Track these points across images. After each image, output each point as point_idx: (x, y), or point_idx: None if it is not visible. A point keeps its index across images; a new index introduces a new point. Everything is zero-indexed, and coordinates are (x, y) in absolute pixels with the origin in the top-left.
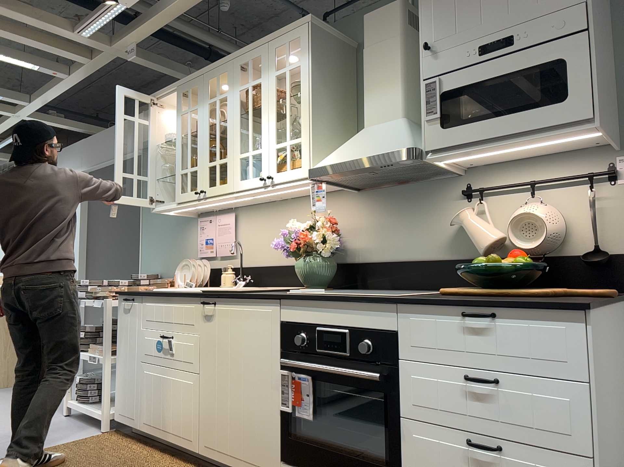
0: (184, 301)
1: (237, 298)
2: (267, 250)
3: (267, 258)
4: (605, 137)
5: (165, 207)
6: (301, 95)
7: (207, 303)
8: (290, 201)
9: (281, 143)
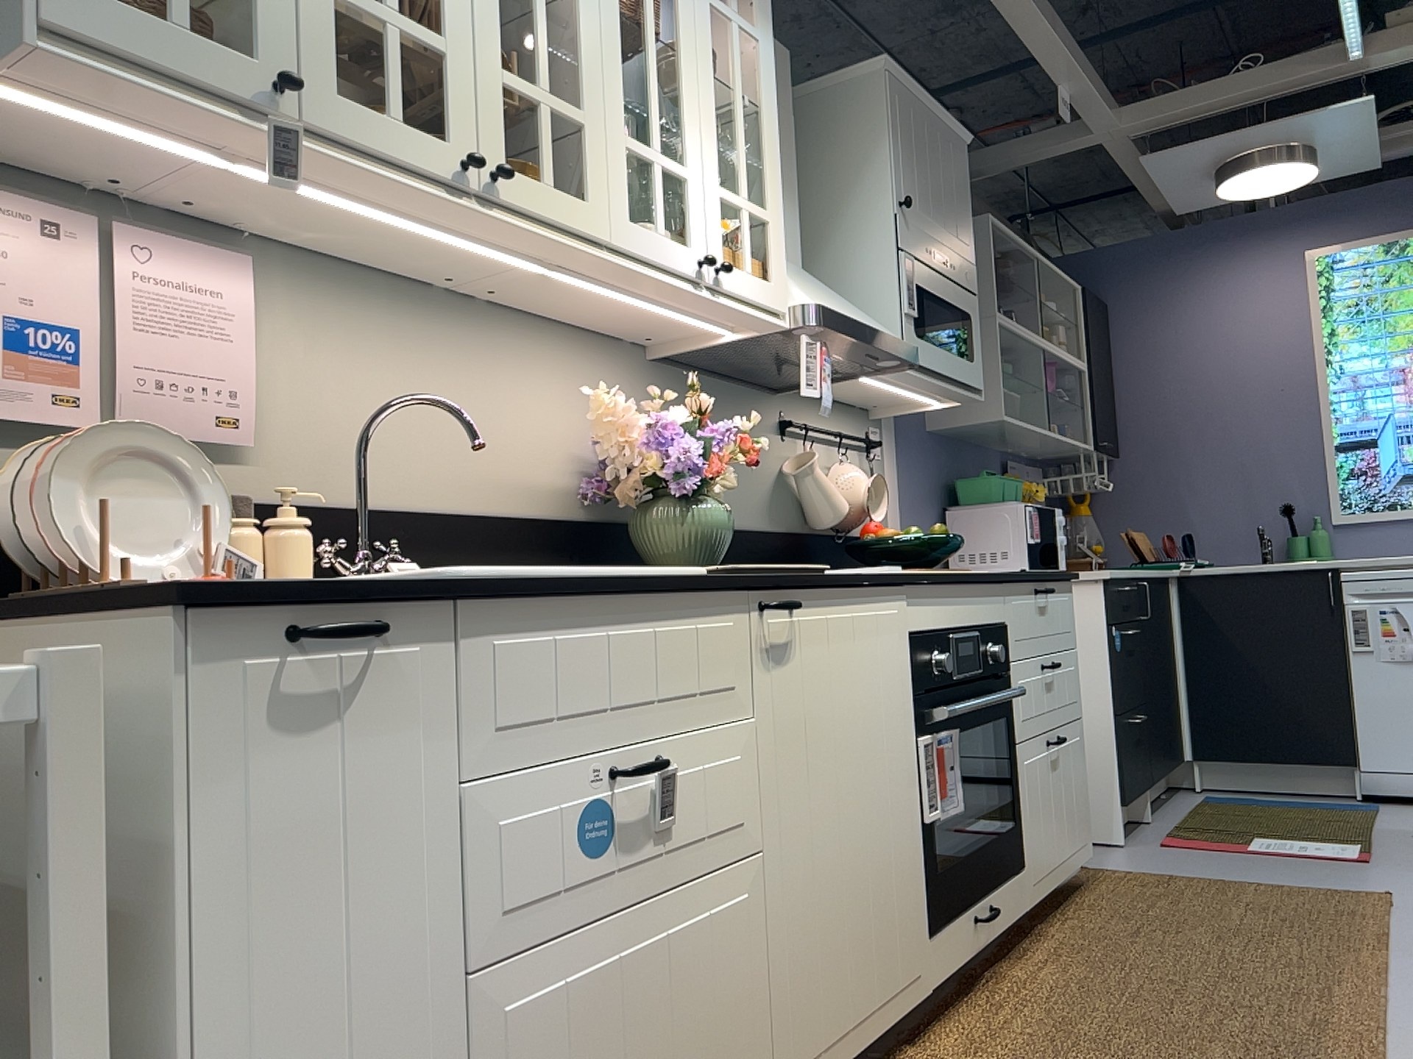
0: (696, 607)
1: (848, 584)
2: (405, 454)
3: (406, 481)
4: (931, 408)
5: (193, 96)
6: (767, 116)
7: (797, 605)
8: (487, 313)
9: (733, 195)
